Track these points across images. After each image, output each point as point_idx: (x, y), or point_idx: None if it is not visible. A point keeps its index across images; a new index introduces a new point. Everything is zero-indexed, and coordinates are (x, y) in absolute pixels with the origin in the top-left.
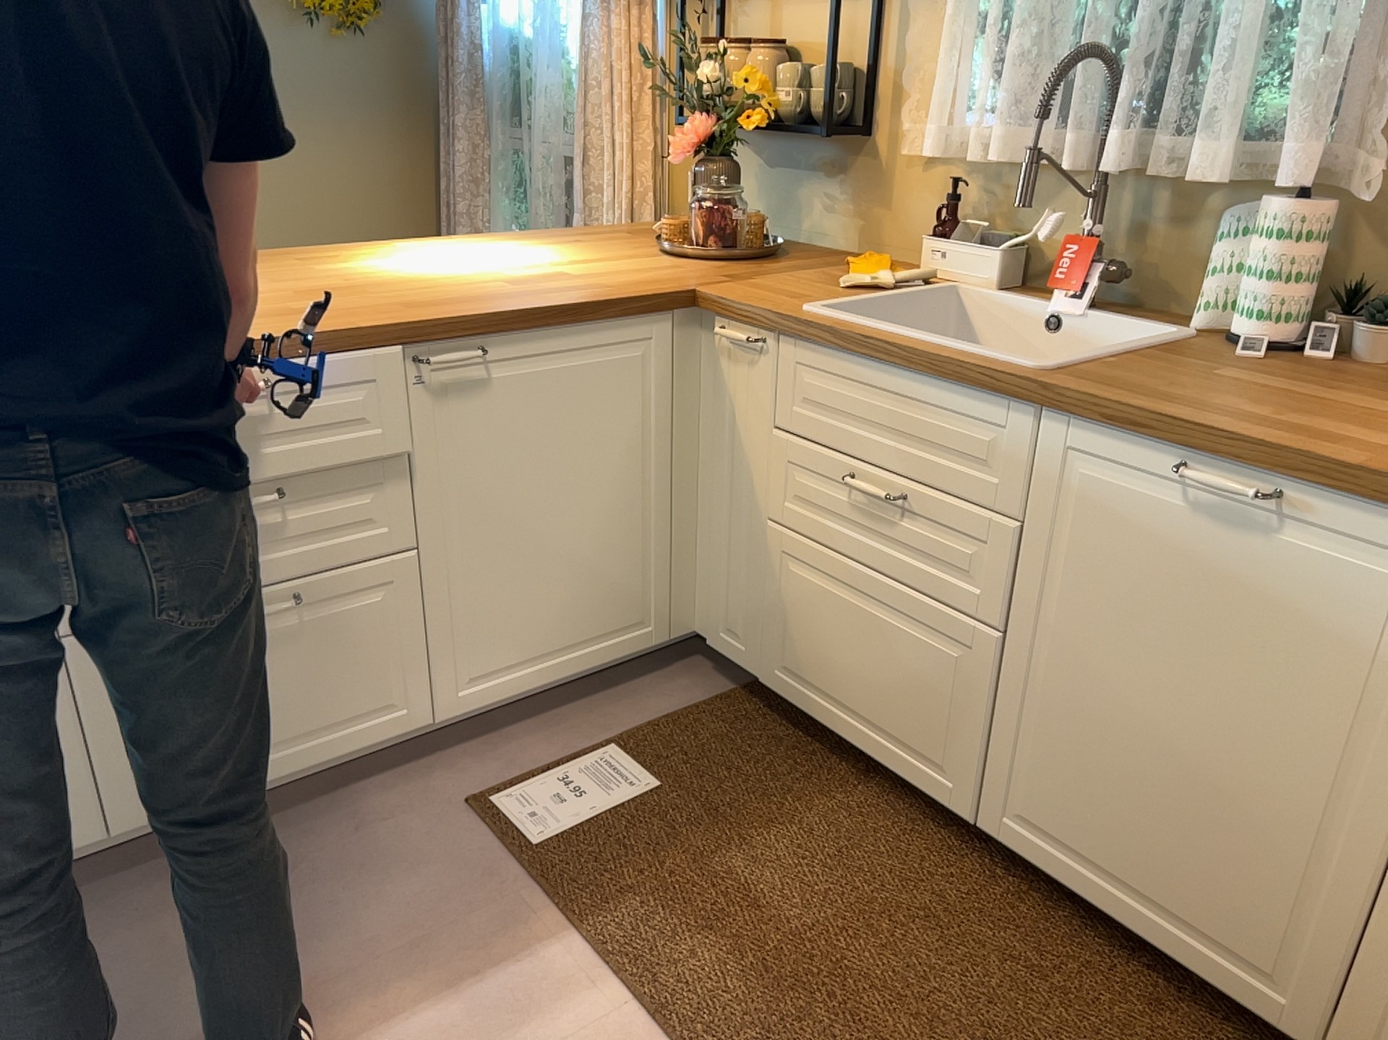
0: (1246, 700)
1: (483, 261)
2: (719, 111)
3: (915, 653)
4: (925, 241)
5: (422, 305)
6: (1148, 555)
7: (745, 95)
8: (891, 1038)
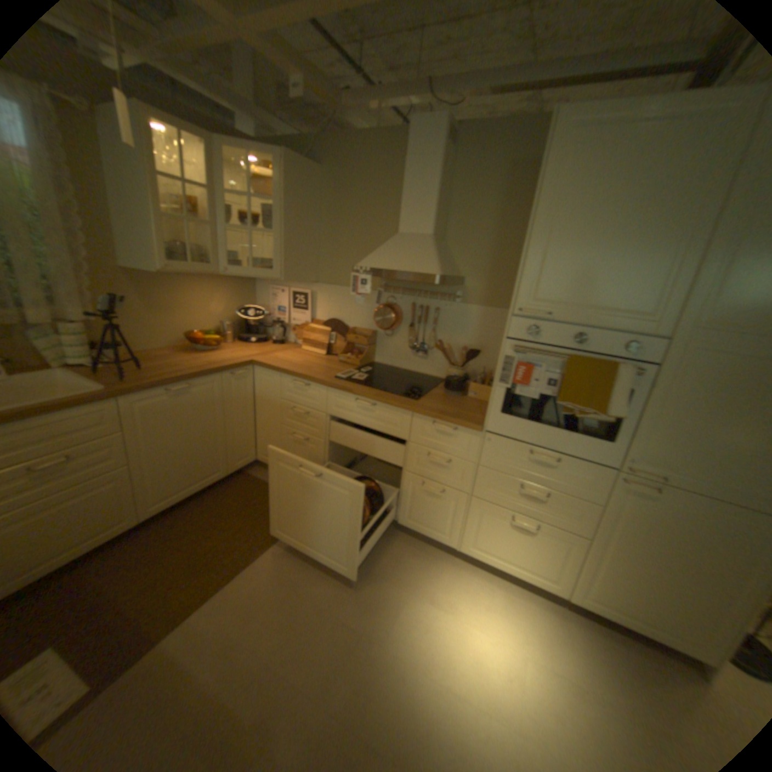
0: (194, 427)
1: None
2: None
3: (92, 502)
4: None
5: None
6: (162, 415)
7: None
8: (212, 547)
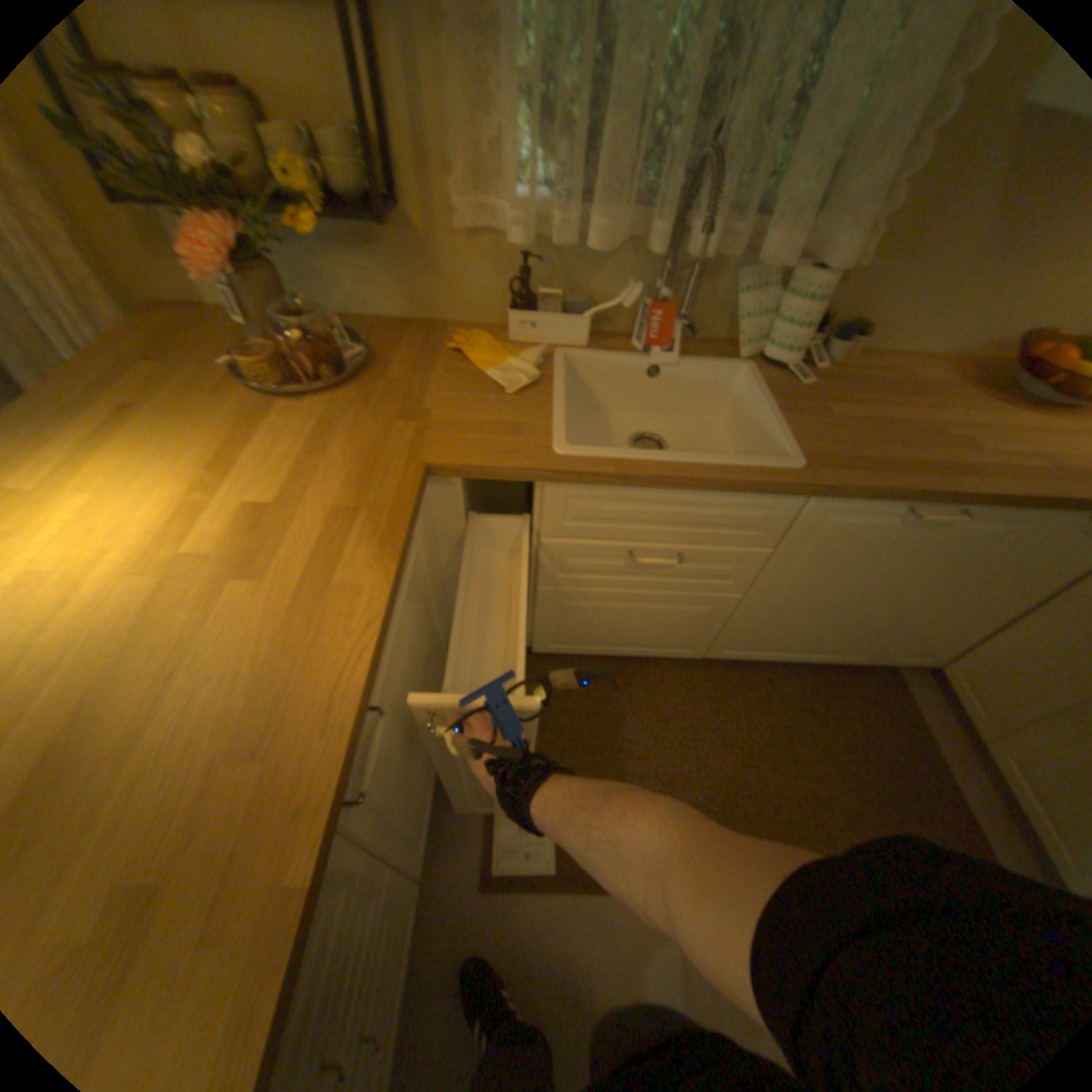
0: (897, 586)
1: (104, 532)
2: (239, 204)
3: (675, 615)
4: (515, 314)
5: (257, 731)
6: (865, 547)
7: (276, 181)
8: (775, 792)
